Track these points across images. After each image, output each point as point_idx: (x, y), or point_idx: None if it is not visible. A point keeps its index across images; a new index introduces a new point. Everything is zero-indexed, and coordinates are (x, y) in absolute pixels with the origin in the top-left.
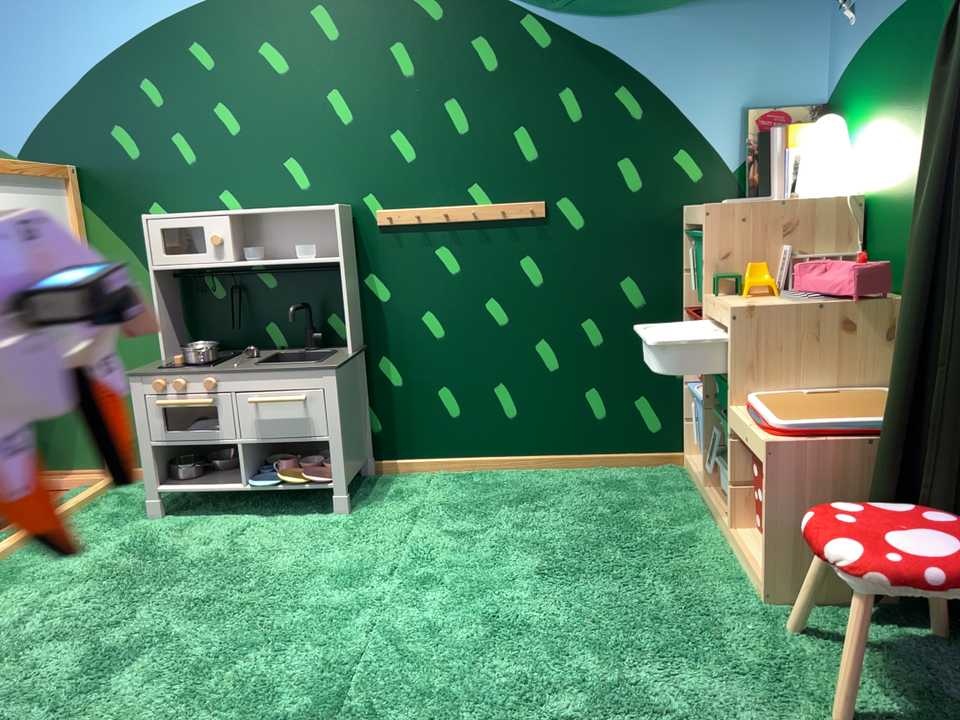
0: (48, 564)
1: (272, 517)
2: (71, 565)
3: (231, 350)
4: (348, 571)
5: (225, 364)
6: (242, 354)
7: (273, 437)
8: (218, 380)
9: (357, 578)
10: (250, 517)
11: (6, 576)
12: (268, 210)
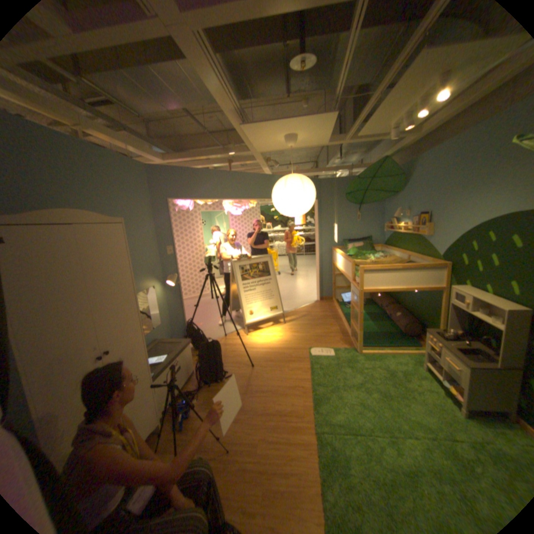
0: (390, 363)
1: (446, 398)
2: (392, 366)
3: (477, 338)
4: (423, 426)
5: (457, 343)
6: (474, 342)
7: (450, 375)
8: (441, 347)
9: (421, 430)
10: (442, 392)
11: (382, 359)
12: (495, 298)
